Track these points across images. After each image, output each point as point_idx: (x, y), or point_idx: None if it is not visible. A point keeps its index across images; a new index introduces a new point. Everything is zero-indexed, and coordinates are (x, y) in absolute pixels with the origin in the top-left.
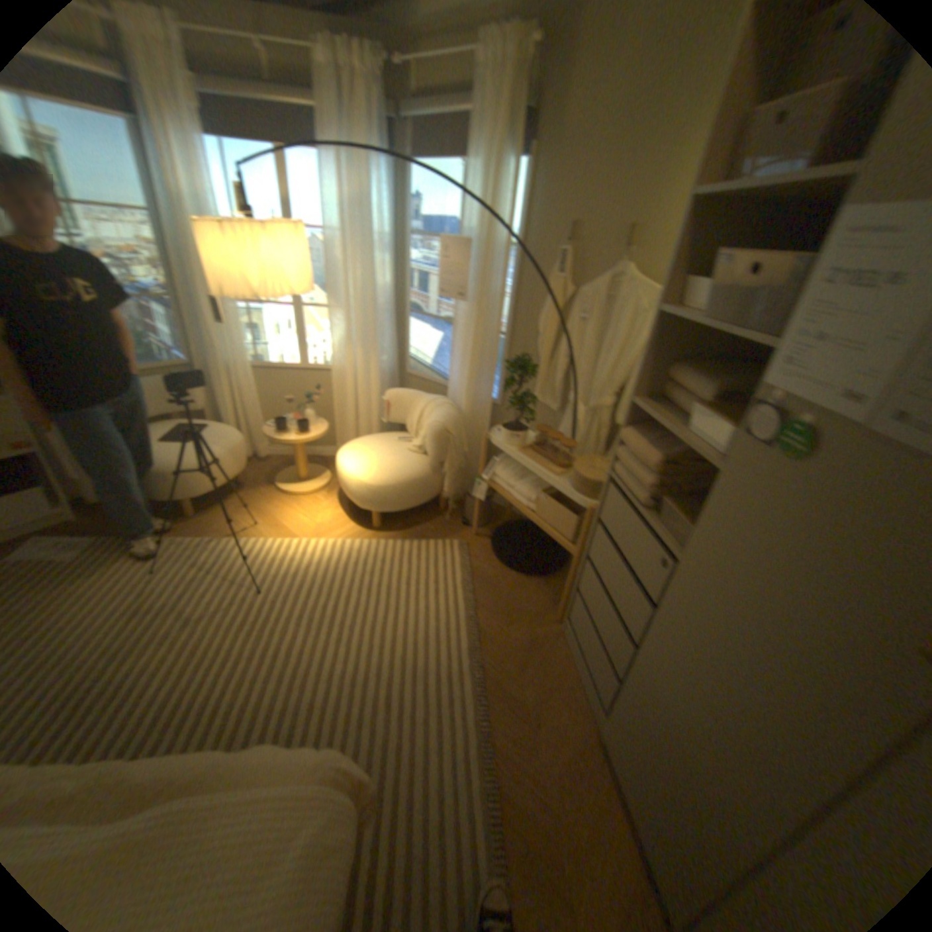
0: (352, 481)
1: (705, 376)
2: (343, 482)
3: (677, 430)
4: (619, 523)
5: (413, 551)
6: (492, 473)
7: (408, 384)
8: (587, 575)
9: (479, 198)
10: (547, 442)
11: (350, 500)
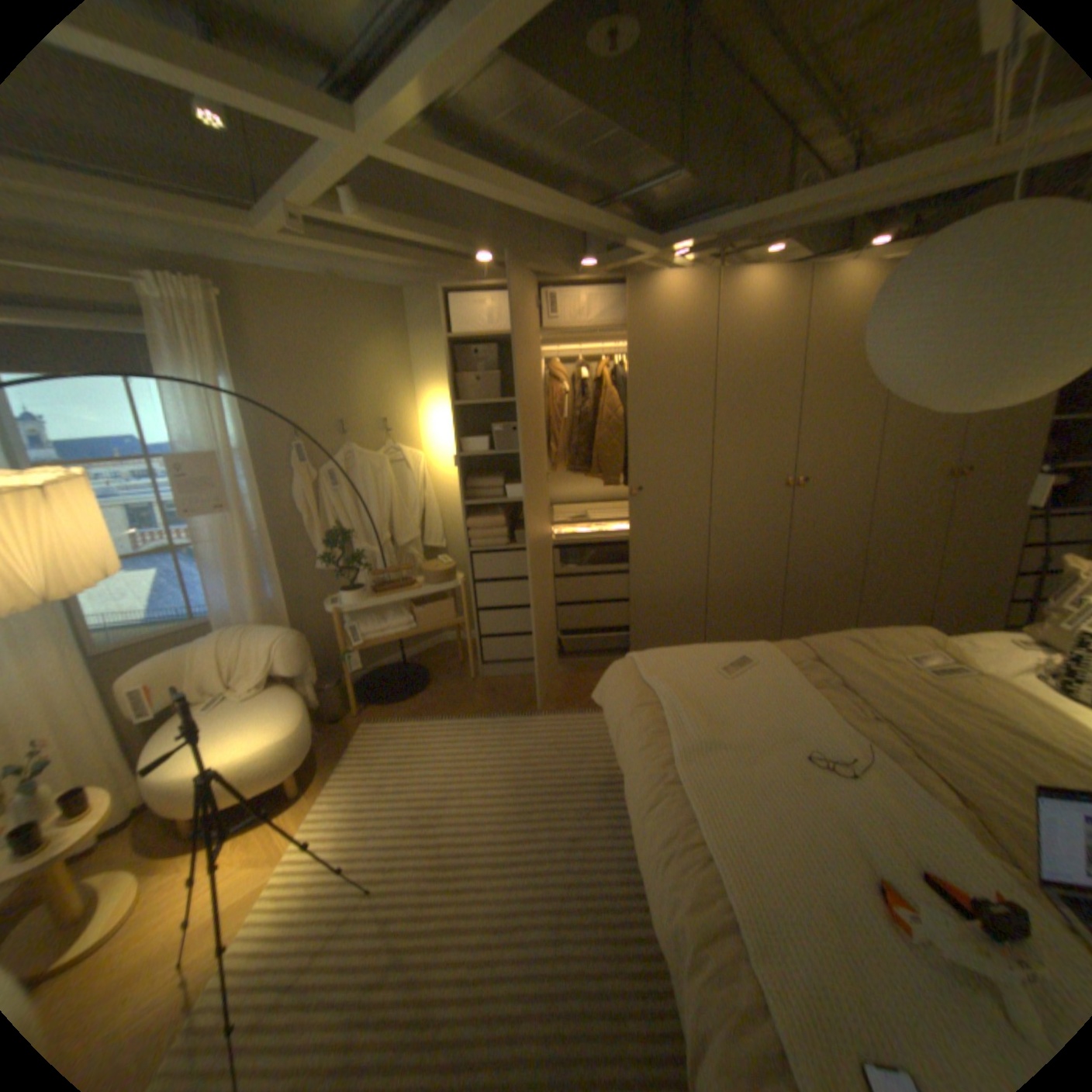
0: (260, 758)
1: (489, 479)
2: (235, 781)
3: (505, 502)
4: (494, 567)
5: (358, 757)
6: (359, 636)
7: (97, 673)
8: (484, 620)
9: (190, 415)
10: (385, 580)
11: (259, 790)
